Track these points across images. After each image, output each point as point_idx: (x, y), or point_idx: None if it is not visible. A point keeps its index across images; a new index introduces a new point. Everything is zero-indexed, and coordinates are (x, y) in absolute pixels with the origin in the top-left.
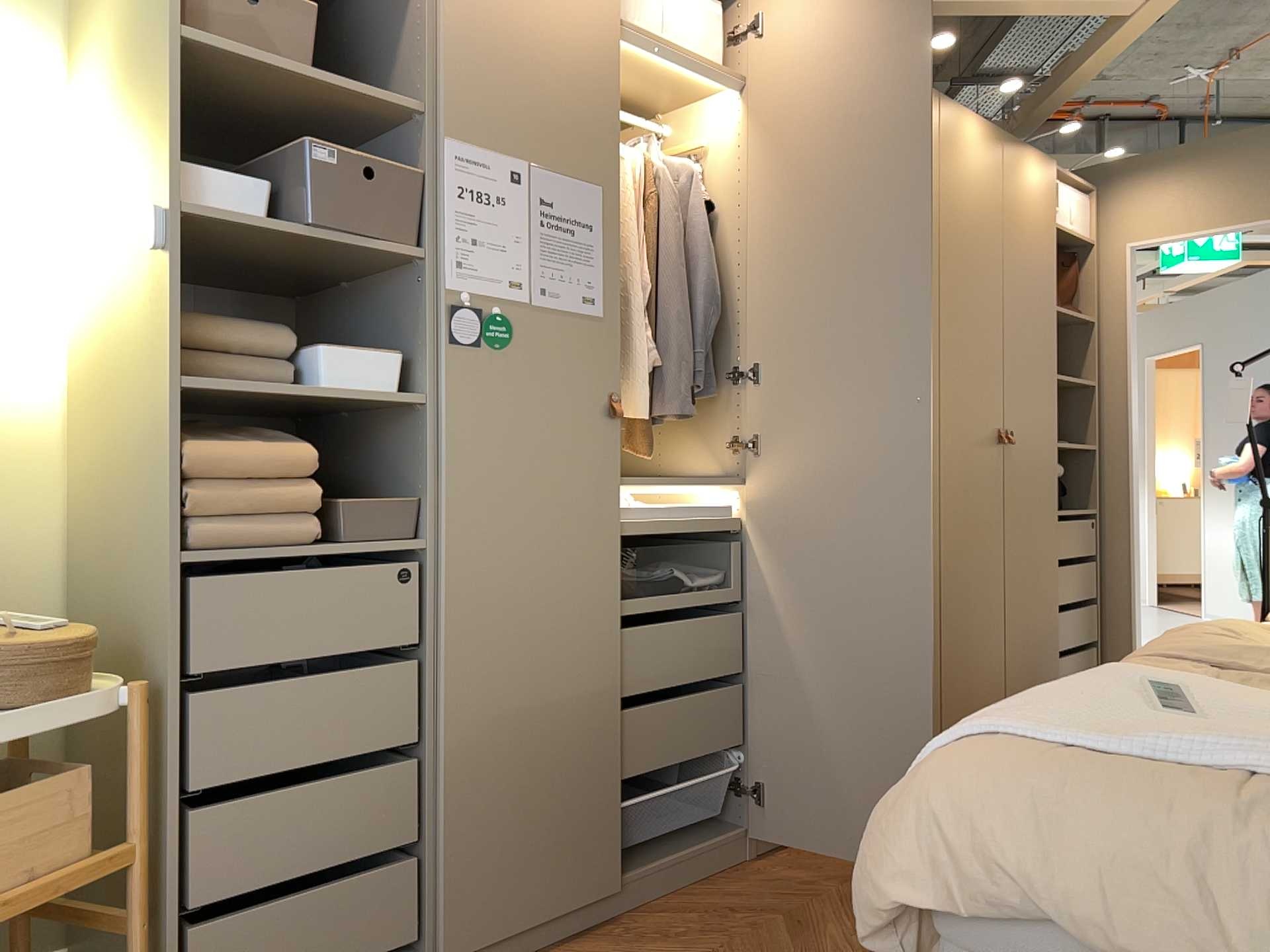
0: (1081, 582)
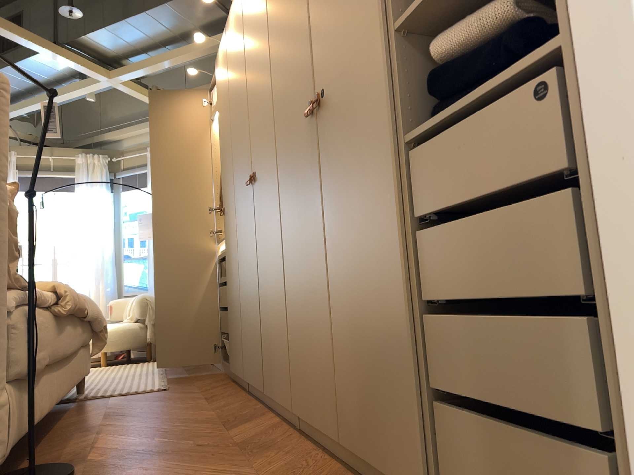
0: (477, 256)
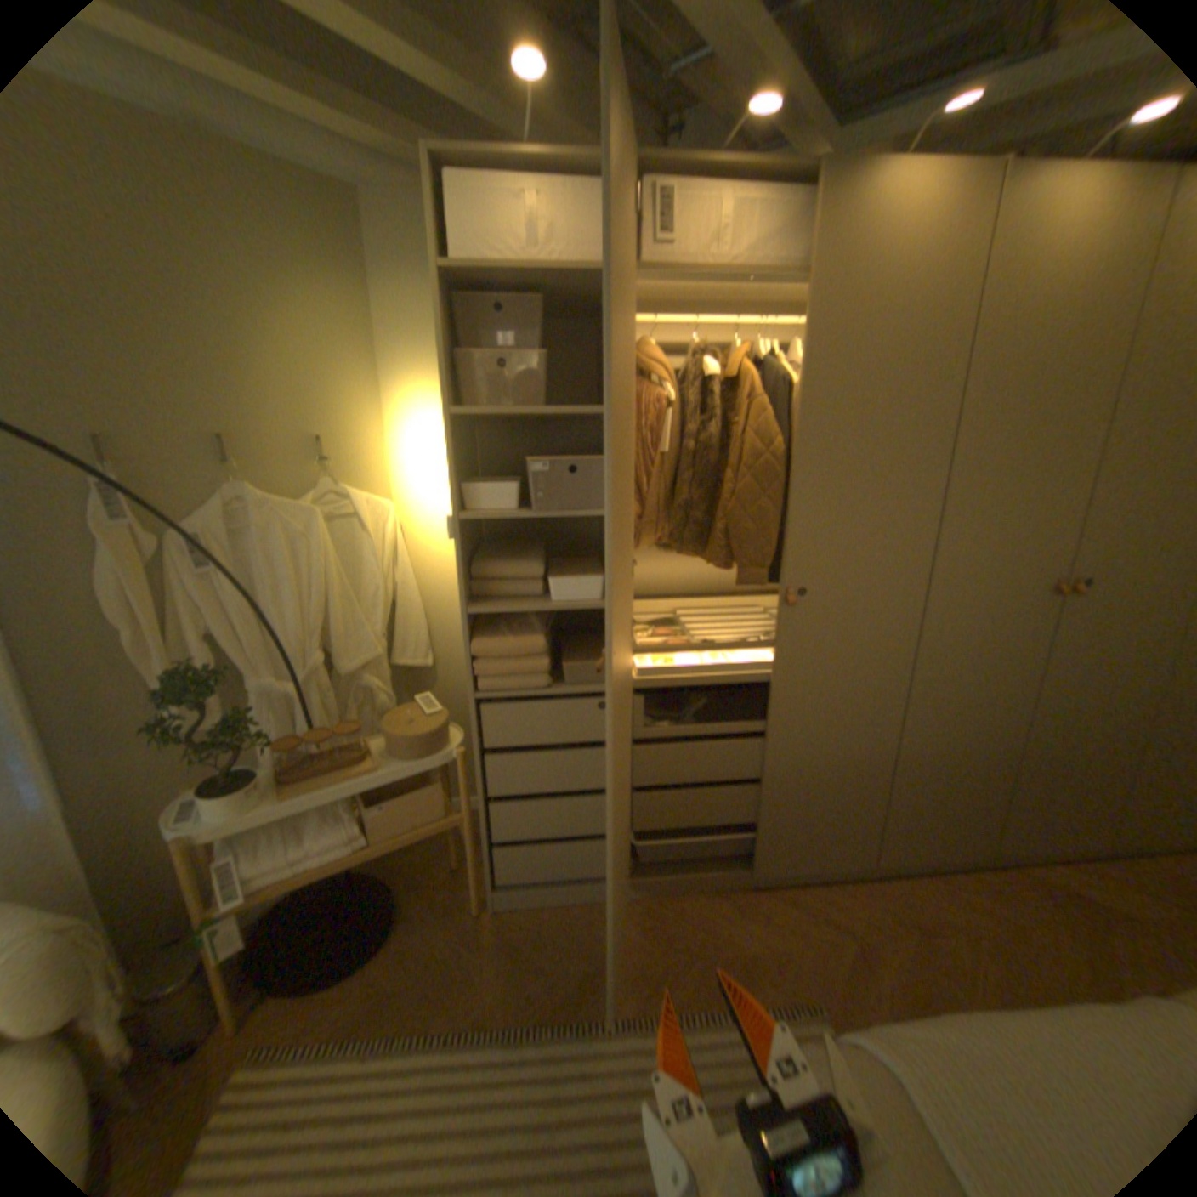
0: None
